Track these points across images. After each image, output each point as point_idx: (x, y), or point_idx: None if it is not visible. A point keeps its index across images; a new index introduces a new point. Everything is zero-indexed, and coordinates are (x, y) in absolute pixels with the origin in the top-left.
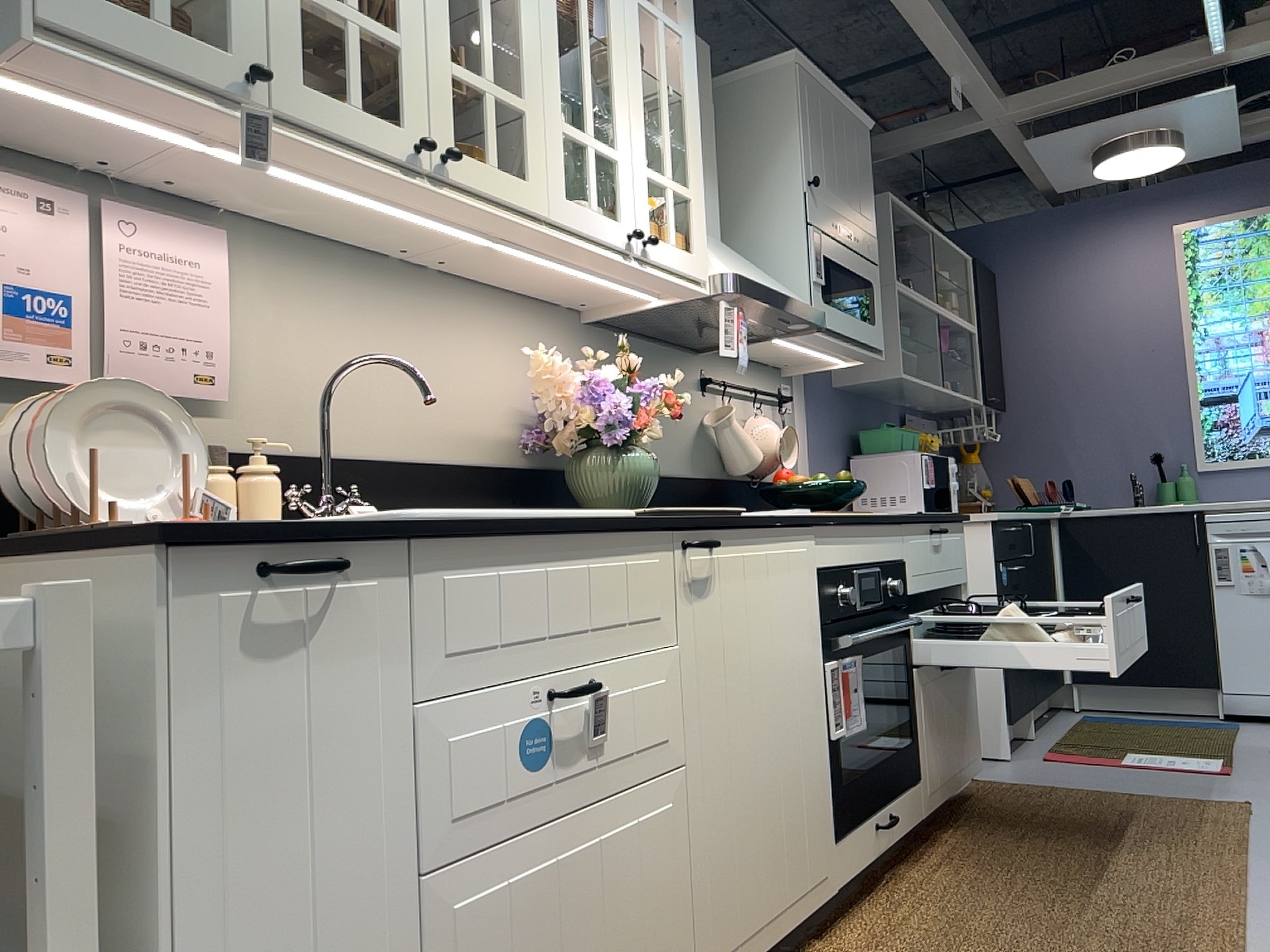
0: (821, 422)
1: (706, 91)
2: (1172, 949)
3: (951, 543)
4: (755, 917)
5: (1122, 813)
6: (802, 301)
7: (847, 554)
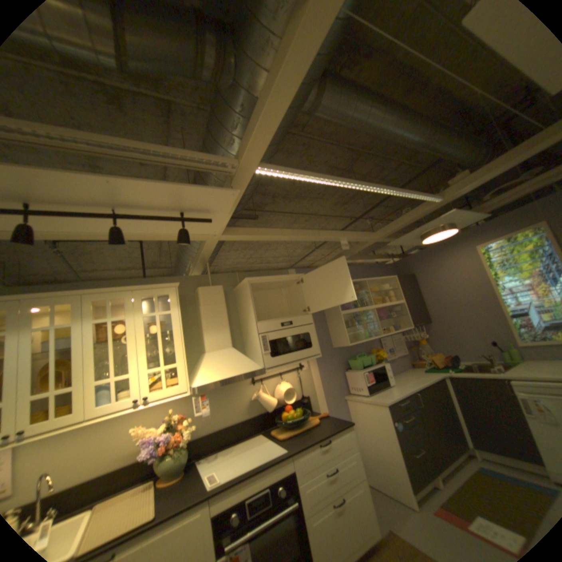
0: (325, 365)
1: (218, 301)
2: None
3: (339, 443)
4: None
5: None
6: (249, 369)
7: (238, 497)
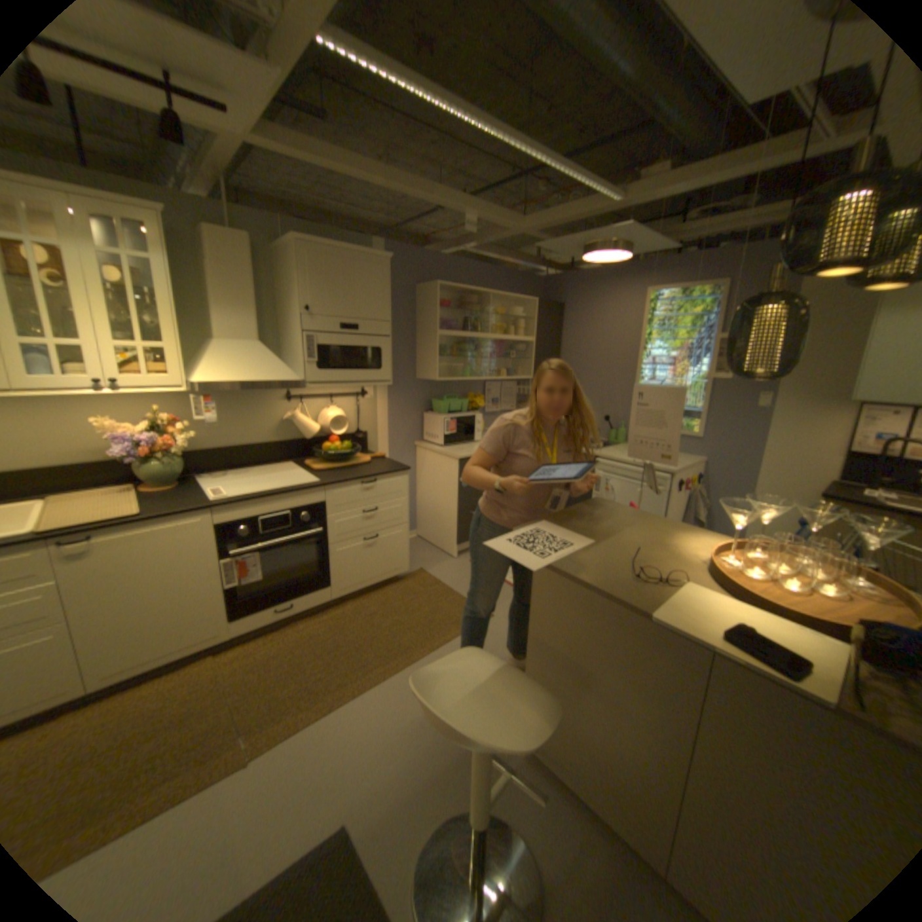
0: (399, 398)
1: (241, 260)
2: (309, 702)
3: (387, 484)
4: (142, 659)
5: (433, 609)
6: (282, 378)
7: (251, 512)
